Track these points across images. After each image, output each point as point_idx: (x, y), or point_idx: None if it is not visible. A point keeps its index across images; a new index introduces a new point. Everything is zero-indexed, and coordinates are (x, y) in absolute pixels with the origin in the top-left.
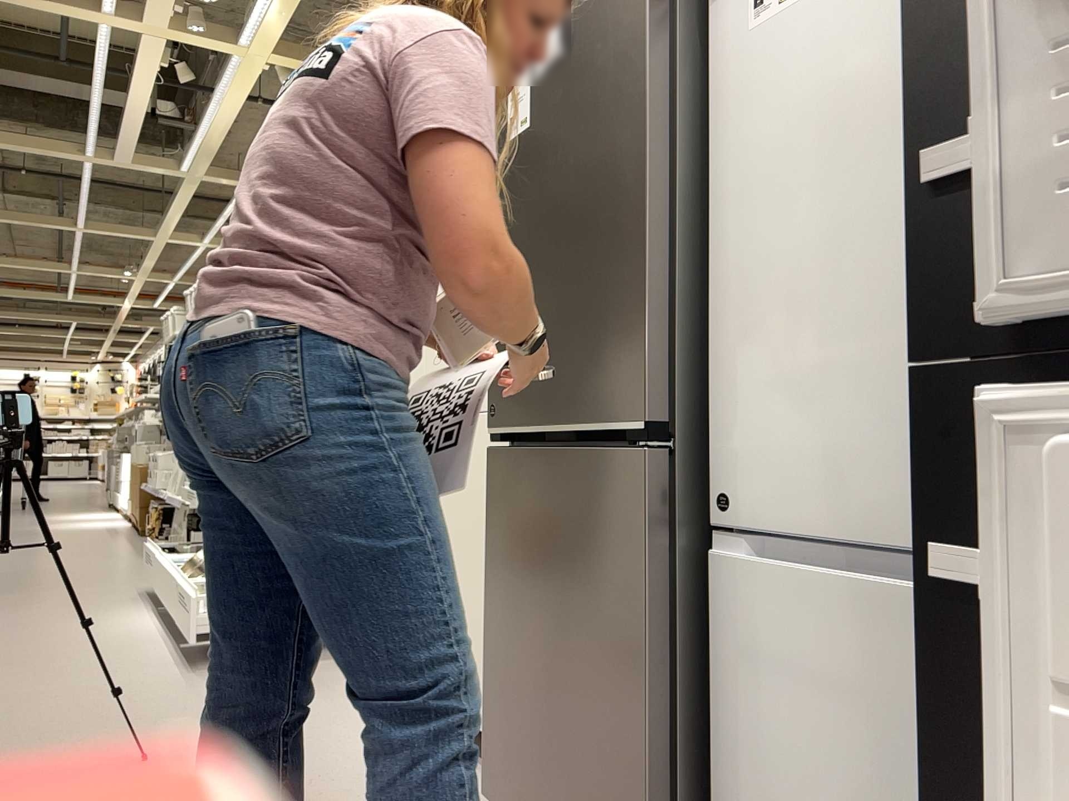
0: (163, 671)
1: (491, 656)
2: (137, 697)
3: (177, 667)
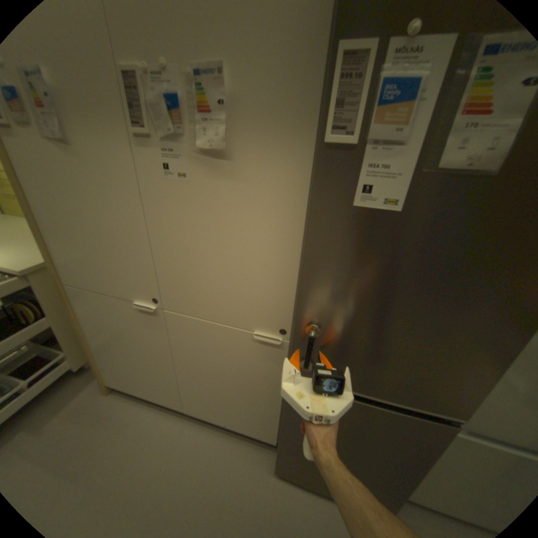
0: None
1: (284, 443)
2: None
3: None
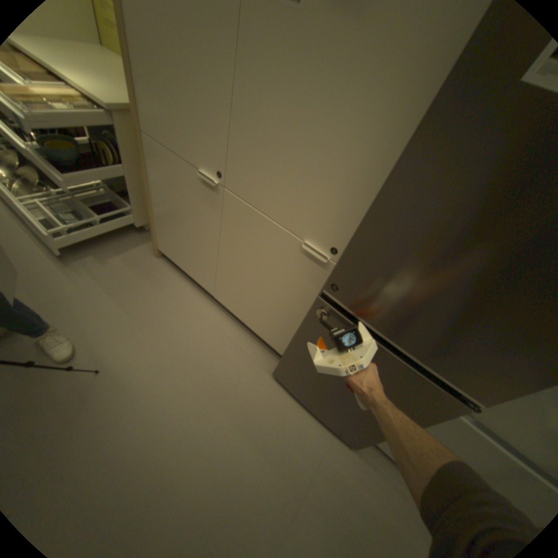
0: (45, 265)
1: (292, 353)
2: (47, 298)
3: (52, 260)
